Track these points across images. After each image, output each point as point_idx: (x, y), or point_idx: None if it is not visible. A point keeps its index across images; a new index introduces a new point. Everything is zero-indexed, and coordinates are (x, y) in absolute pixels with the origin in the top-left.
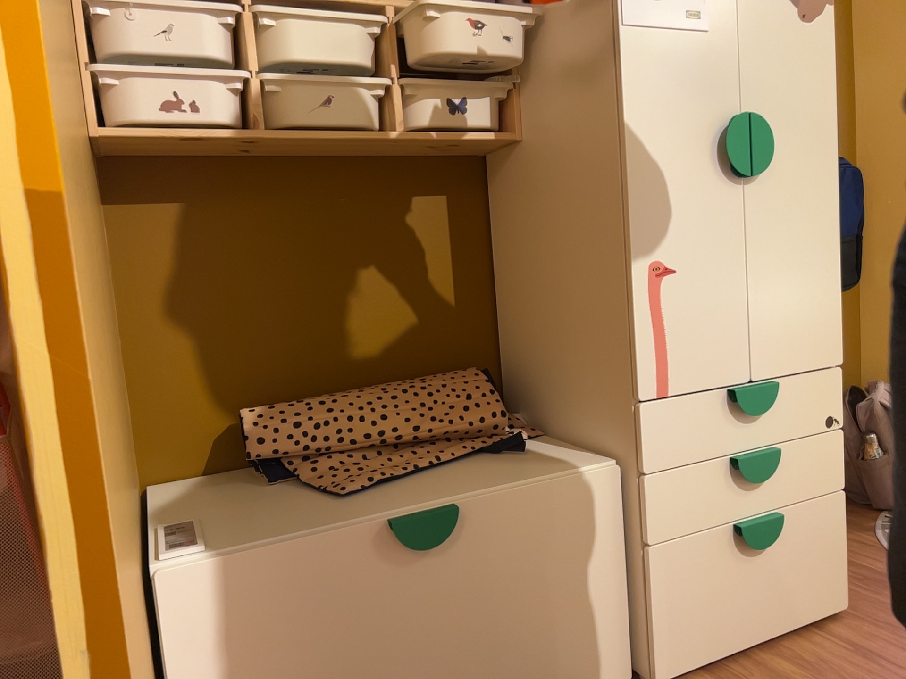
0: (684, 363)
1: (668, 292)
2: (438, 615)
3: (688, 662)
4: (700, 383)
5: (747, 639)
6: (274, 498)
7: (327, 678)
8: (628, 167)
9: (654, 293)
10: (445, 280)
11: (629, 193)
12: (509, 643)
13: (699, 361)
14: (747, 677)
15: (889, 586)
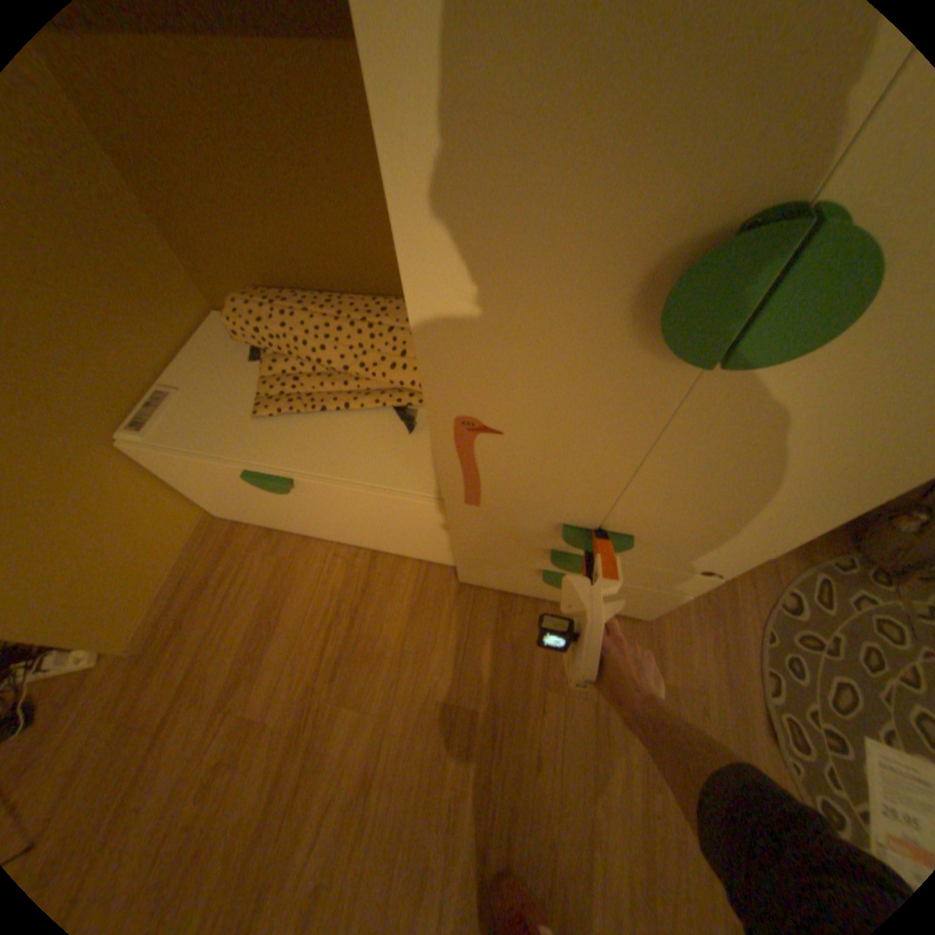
0: (502, 496)
1: (485, 446)
2: (304, 508)
3: (484, 585)
4: (522, 511)
5: (539, 597)
6: (233, 386)
7: (245, 502)
8: (411, 283)
9: (462, 442)
10: None
11: (418, 325)
12: (360, 530)
13: (525, 500)
14: (515, 614)
15: (714, 626)
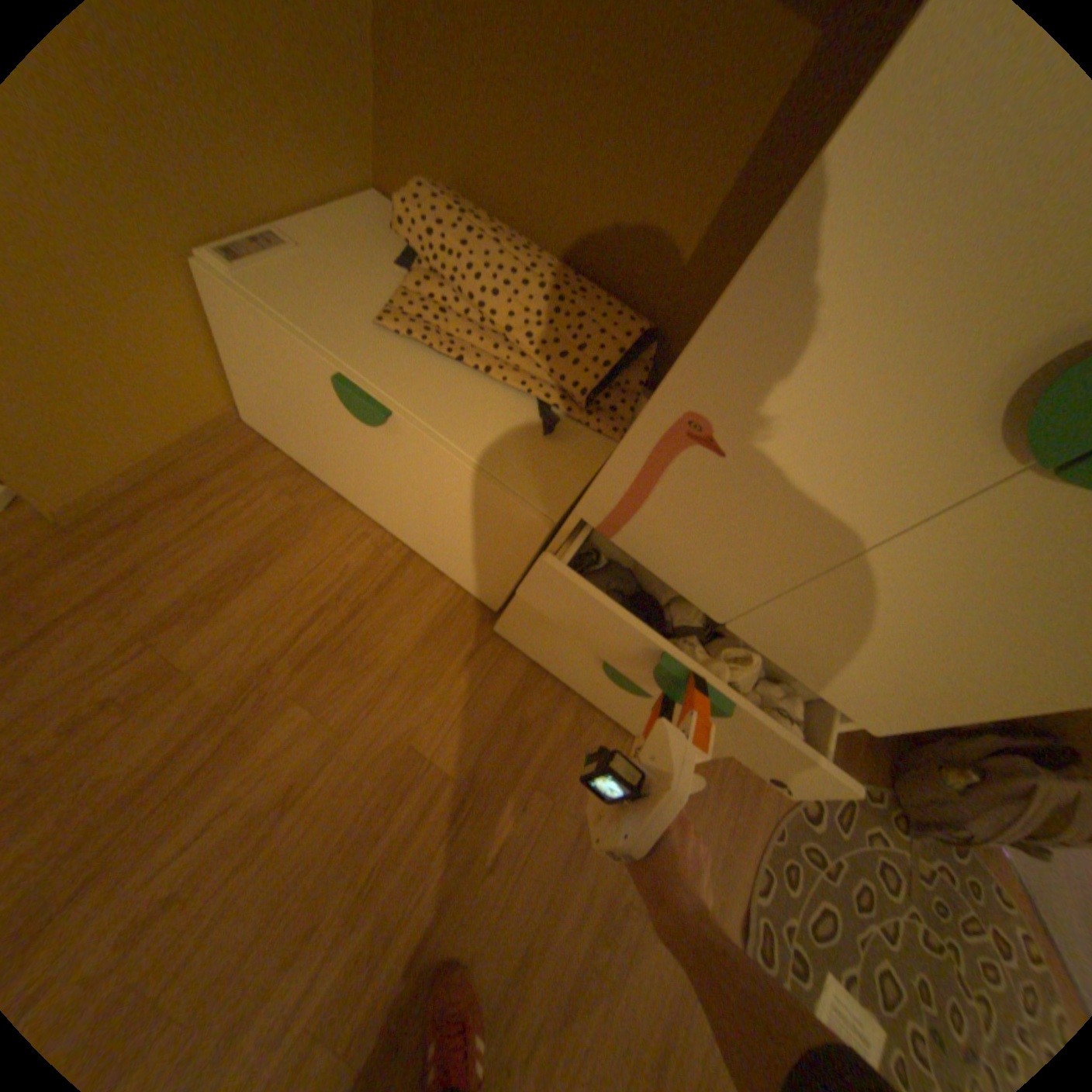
0: (650, 537)
1: (689, 464)
2: (372, 459)
3: (520, 646)
4: (656, 567)
5: (573, 687)
6: (365, 279)
7: (301, 418)
8: (792, 214)
9: (668, 447)
10: (712, 194)
11: (750, 272)
12: (418, 518)
13: (672, 554)
14: (538, 693)
15: (732, 799)
